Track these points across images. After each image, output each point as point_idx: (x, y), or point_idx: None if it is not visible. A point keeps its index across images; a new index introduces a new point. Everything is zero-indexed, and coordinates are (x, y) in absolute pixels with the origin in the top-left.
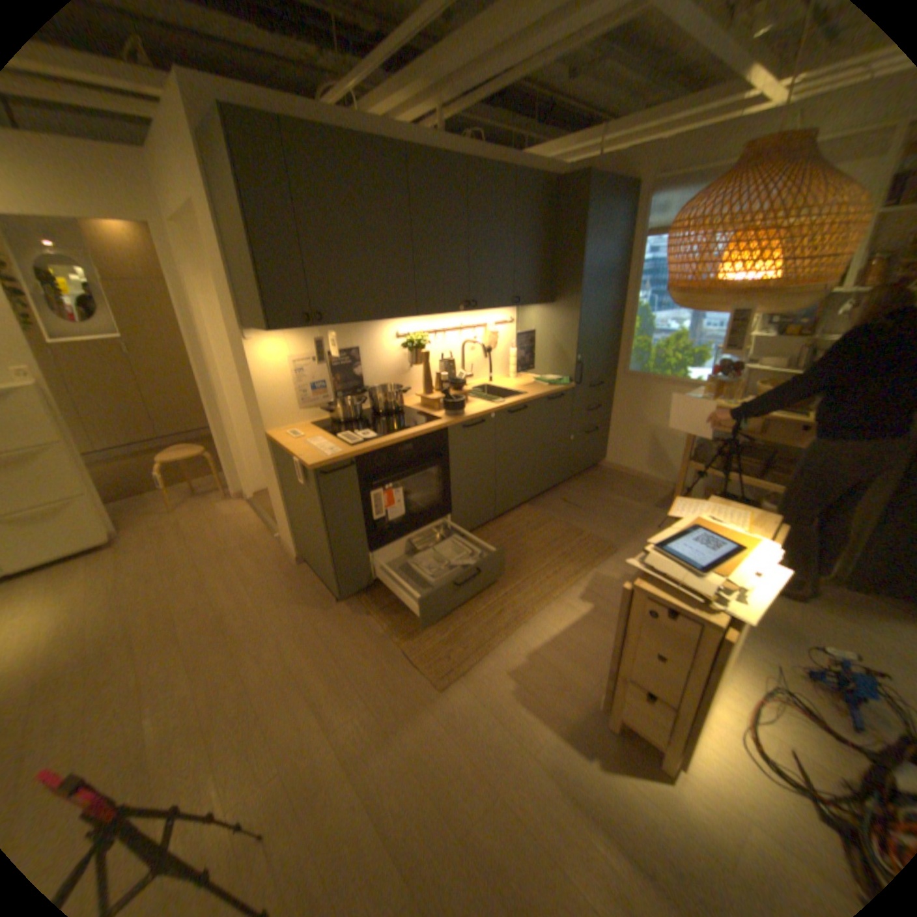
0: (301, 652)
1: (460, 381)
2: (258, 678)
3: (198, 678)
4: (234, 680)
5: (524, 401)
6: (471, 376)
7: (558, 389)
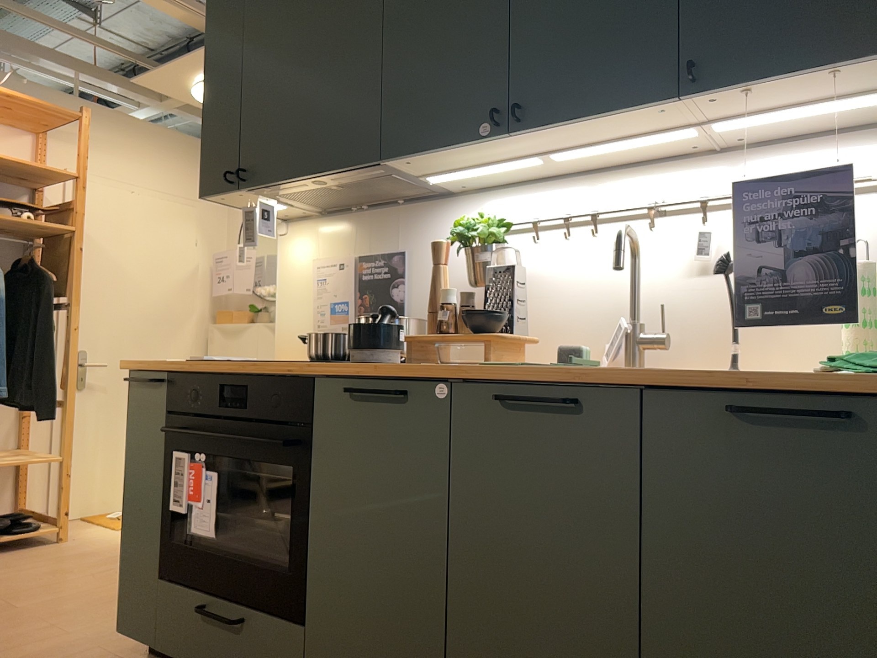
0: (38, 654)
1: (499, 314)
2: (5, 638)
3: (38, 607)
4: (16, 625)
5: (576, 378)
6: (660, 340)
7: (845, 385)
